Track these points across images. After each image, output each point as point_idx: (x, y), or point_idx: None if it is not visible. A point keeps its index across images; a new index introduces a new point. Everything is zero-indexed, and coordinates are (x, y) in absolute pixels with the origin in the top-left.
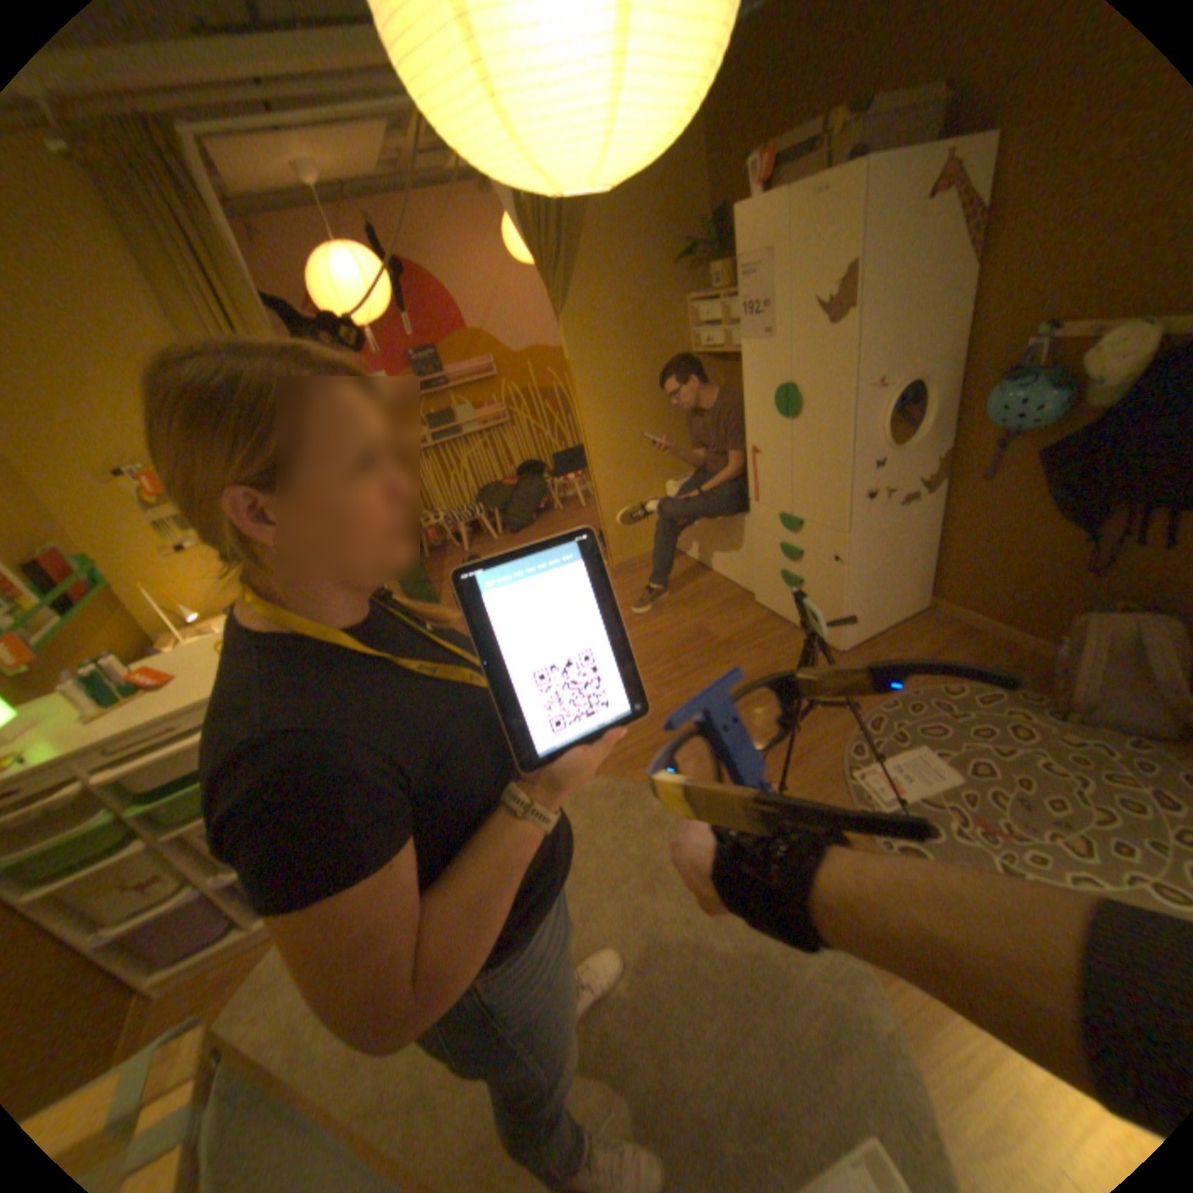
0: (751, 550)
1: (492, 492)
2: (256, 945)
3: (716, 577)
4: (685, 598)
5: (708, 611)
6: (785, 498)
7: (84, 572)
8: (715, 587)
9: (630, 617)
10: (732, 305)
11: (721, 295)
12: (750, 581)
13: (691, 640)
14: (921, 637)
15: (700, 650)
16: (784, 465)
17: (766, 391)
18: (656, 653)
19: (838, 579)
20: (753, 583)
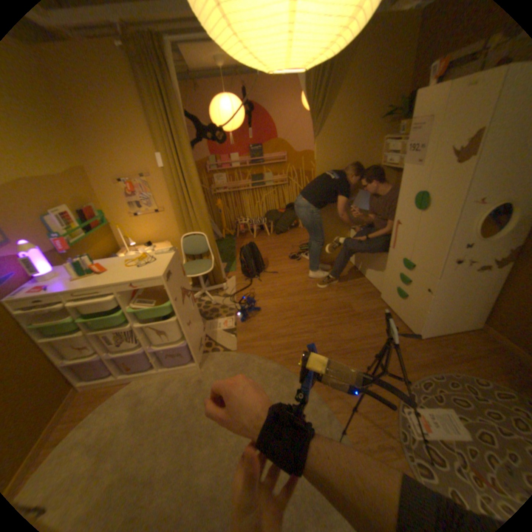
0: (385, 271)
1: (272, 214)
2: (117, 384)
3: (364, 279)
4: (345, 286)
5: (355, 295)
6: (408, 250)
7: (98, 217)
8: (362, 284)
9: (316, 288)
10: (408, 143)
11: (404, 137)
12: (381, 286)
13: (341, 308)
14: (472, 345)
15: (344, 315)
16: (412, 233)
17: (412, 193)
18: (322, 309)
19: (427, 301)
20: (382, 288)
